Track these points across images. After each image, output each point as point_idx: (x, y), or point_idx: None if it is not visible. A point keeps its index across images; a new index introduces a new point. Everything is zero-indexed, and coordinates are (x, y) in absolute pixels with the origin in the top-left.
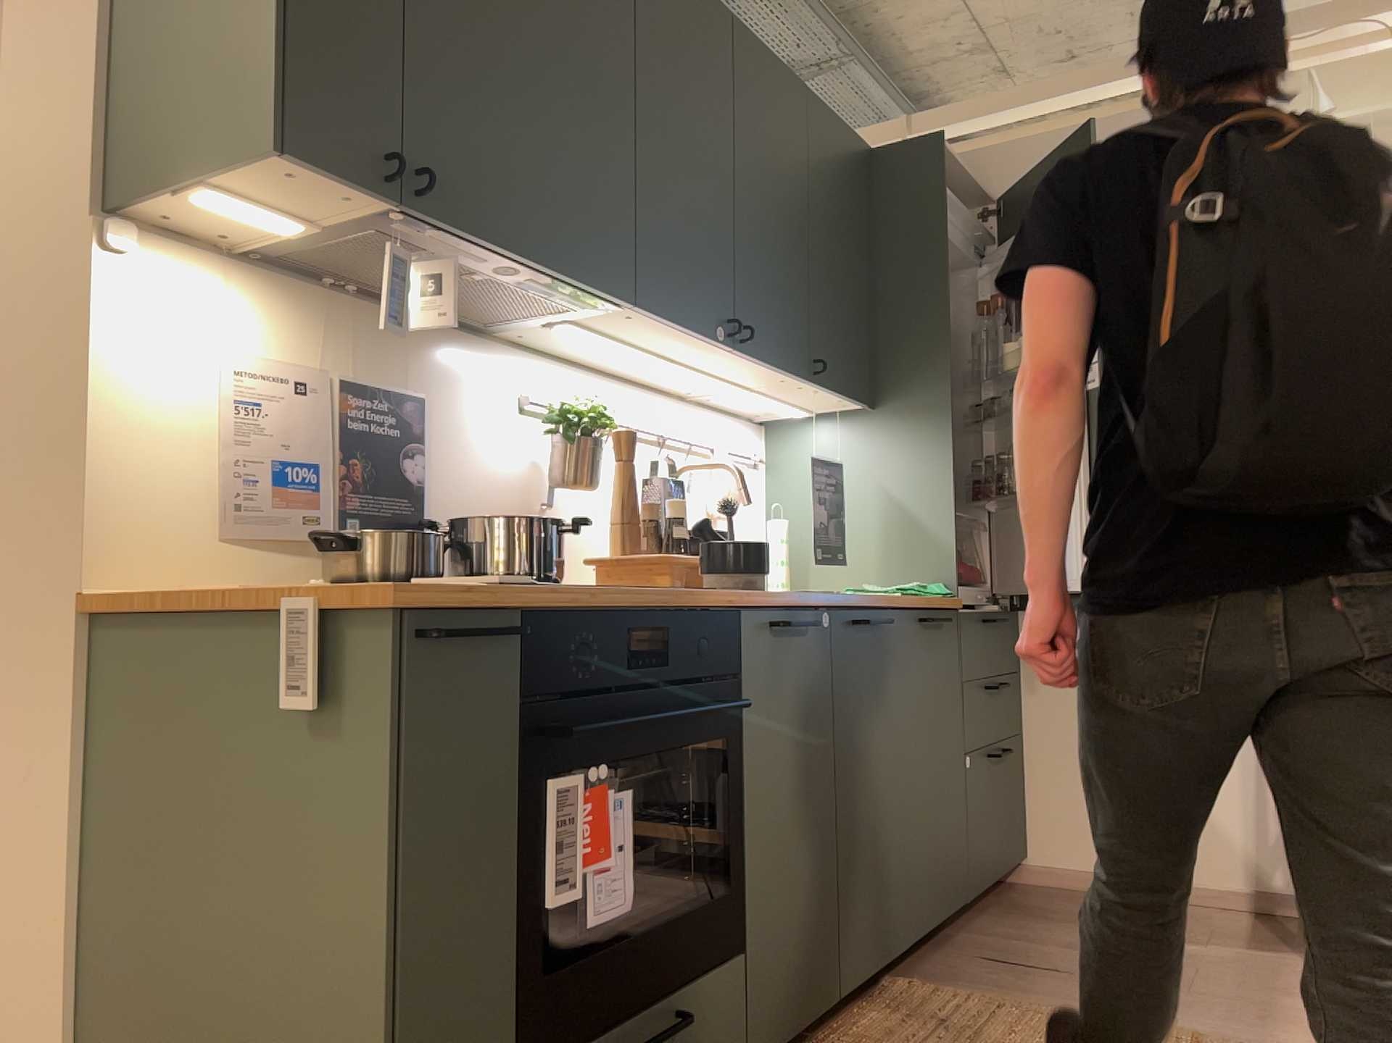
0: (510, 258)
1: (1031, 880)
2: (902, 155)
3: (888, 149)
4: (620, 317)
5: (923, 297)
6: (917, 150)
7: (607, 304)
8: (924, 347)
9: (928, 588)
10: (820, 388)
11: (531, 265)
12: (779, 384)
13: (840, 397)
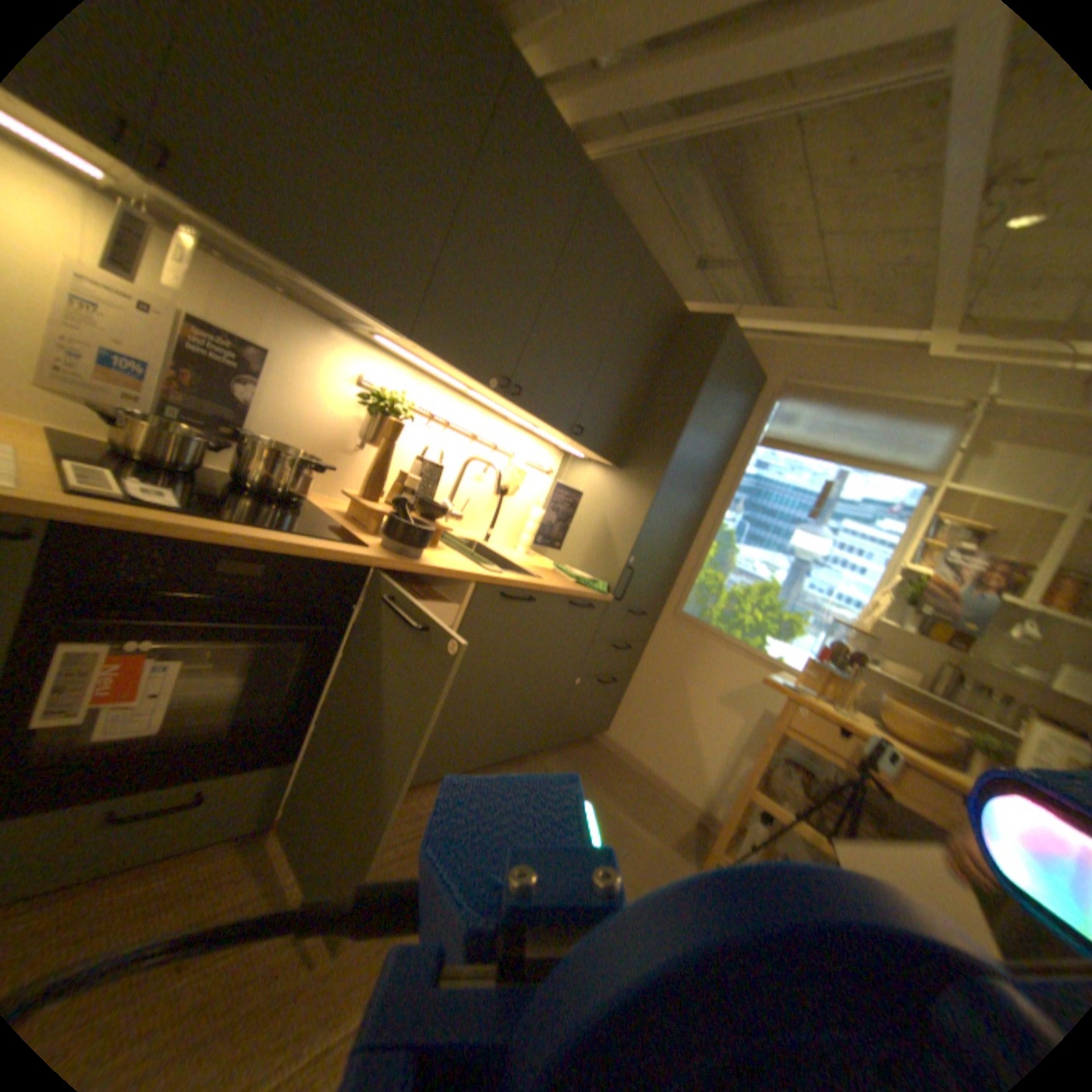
0: (276, 260)
1: (602, 739)
2: (702, 316)
3: (696, 309)
4: (408, 343)
5: (672, 411)
6: (712, 316)
7: (390, 328)
8: (658, 442)
9: (591, 581)
10: (576, 441)
11: (298, 273)
12: (550, 429)
13: (592, 451)
